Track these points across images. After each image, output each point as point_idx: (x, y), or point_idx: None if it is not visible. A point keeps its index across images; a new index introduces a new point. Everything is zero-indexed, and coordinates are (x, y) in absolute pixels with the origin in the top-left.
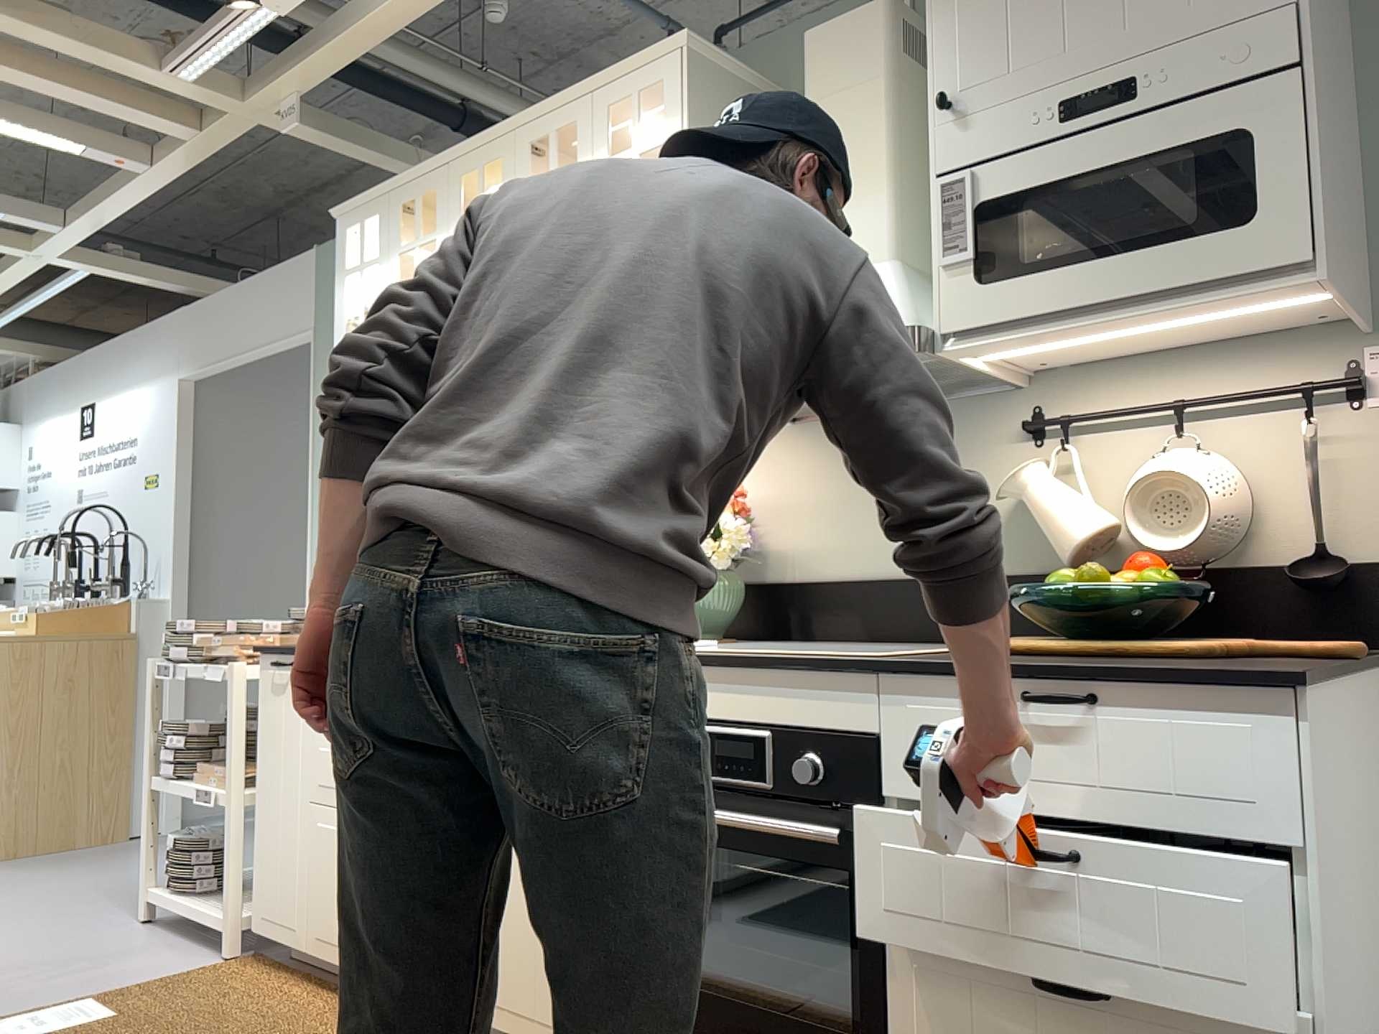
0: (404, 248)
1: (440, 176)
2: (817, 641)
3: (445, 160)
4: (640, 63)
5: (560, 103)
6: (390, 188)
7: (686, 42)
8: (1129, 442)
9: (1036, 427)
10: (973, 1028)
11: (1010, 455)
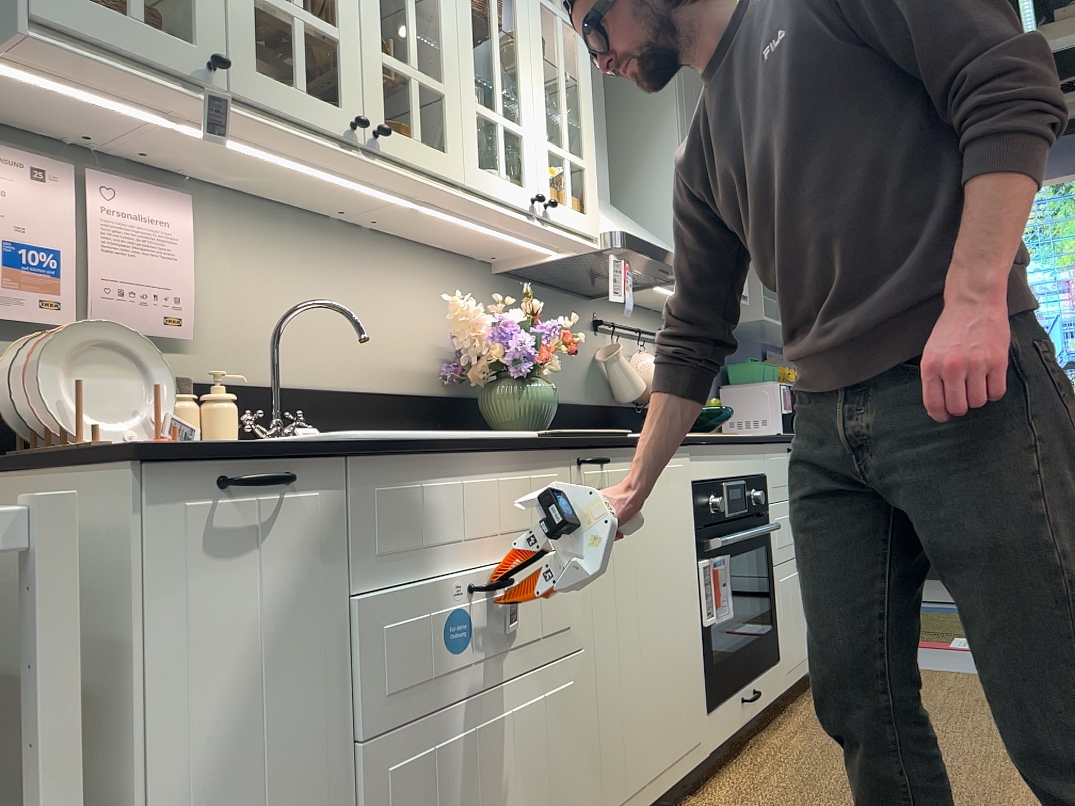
0: None
1: None
2: None
3: None
4: None
5: None
6: None
7: None
8: (622, 343)
9: (603, 324)
10: (791, 597)
11: (590, 337)
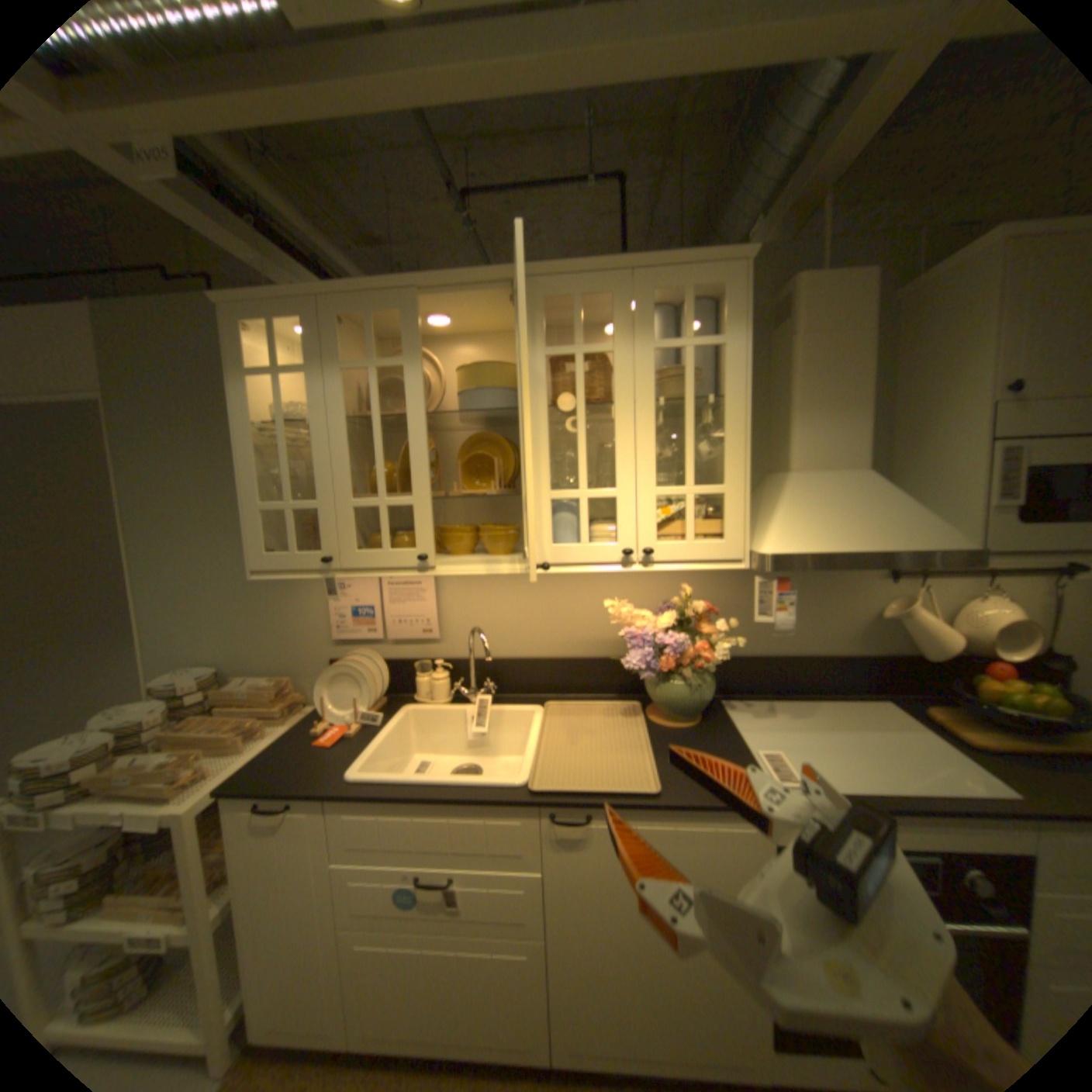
0: (349, 363)
1: (403, 296)
2: (735, 695)
3: (414, 281)
4: (699, 256)
5: (591, 266)
6: (318, 289)
7: (754, 253)
8: (951, 586)
9: (902, 574)
10: None
11: (877, 587)
